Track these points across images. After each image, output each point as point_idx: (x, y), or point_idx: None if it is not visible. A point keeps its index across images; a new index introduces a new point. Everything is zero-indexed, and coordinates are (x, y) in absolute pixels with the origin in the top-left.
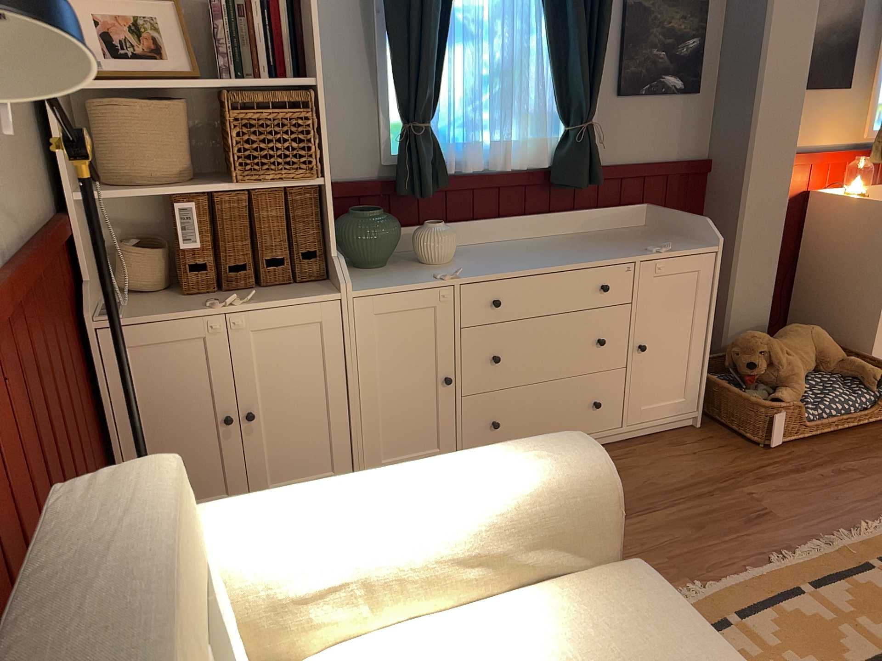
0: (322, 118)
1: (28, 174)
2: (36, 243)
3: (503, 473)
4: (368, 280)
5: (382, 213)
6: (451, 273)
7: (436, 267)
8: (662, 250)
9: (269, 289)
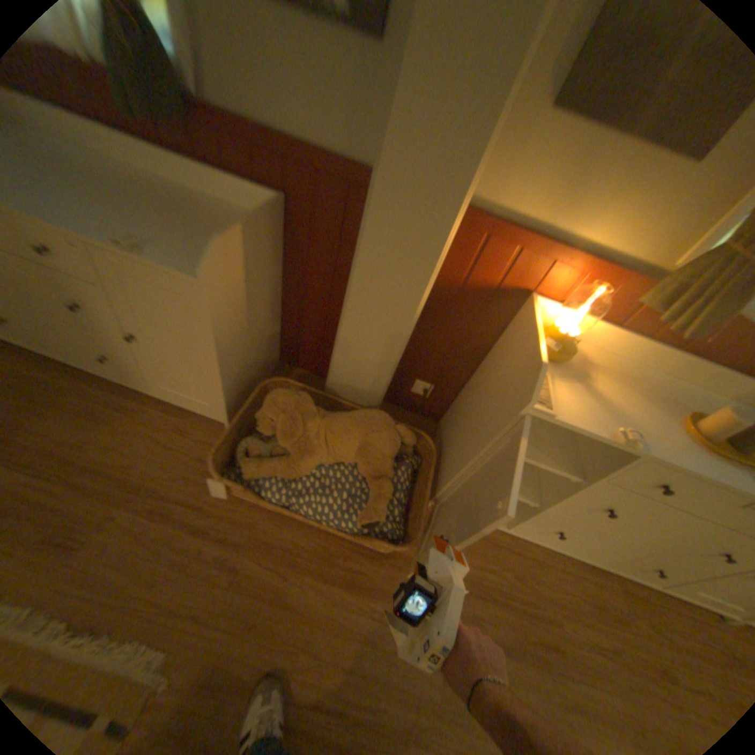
0: None
1: None
2: None
3: None
4: None
5: None
6: None
7: None
8: (128, 246)
9: None
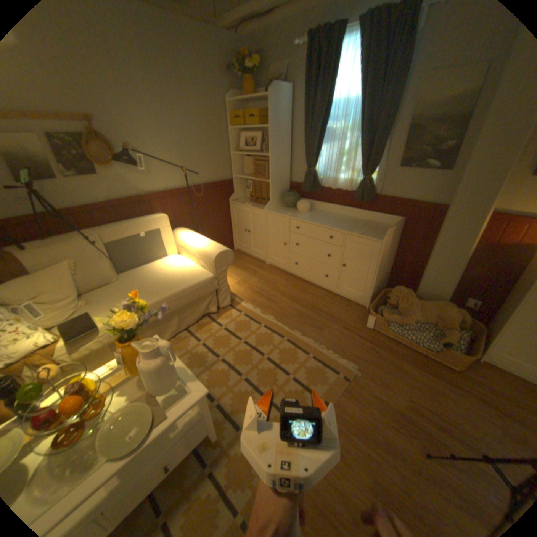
0: (270, 165)
1: (218, 170)
2: (208, 183)
3: (207, 245)
4: (276, 210)
5: (291, 193)
6: (291, 215)
7: (296, 213)
8: (359, 233)
9: (261, 205)
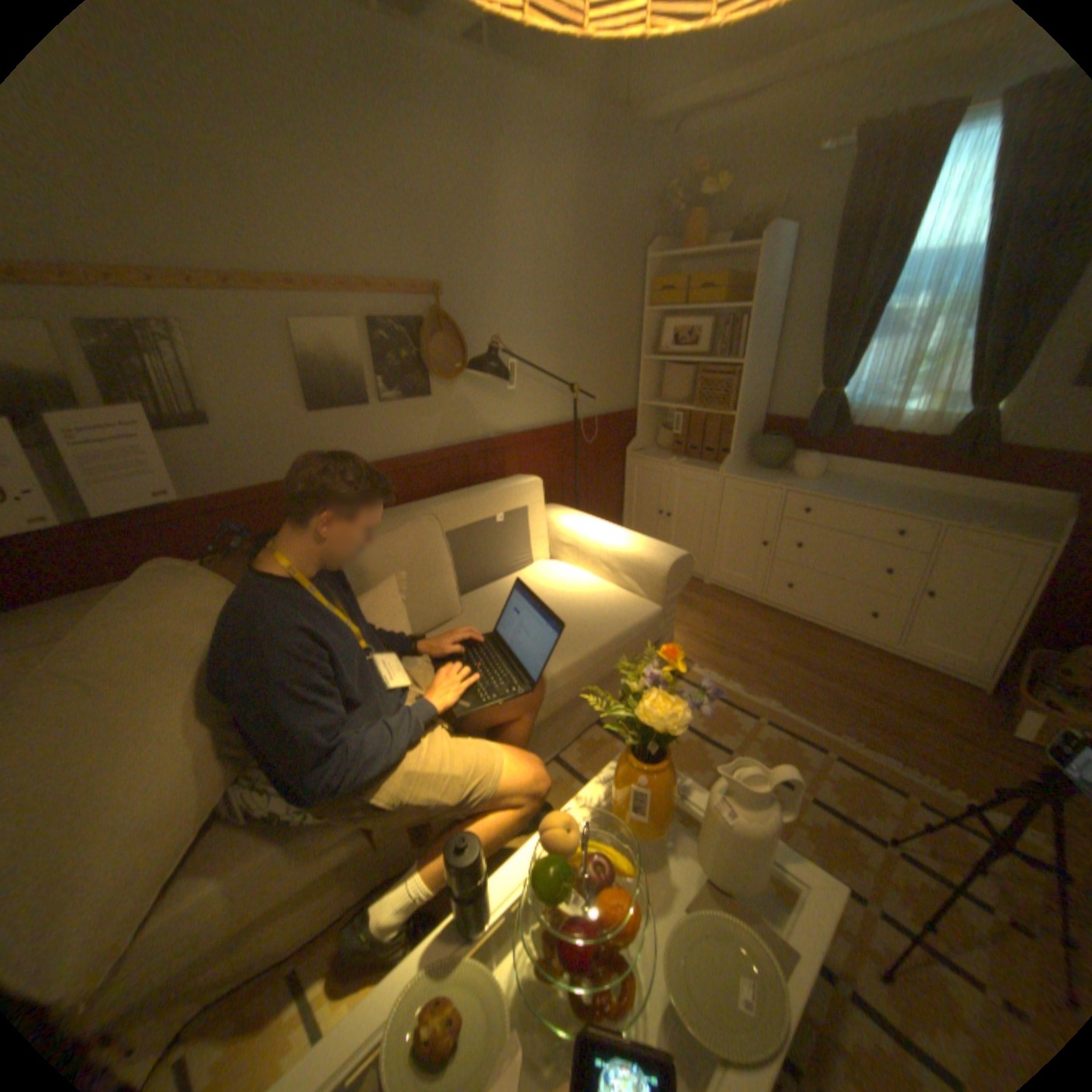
0: (742, 383)
1: (615, 393)
2: (597, 418)
3: (637, 545)
4: (745, 473)
5: (779, 440)
6: (788, 484)
7: (794, 480)
8: (982, 526)
9: (701, 463)
